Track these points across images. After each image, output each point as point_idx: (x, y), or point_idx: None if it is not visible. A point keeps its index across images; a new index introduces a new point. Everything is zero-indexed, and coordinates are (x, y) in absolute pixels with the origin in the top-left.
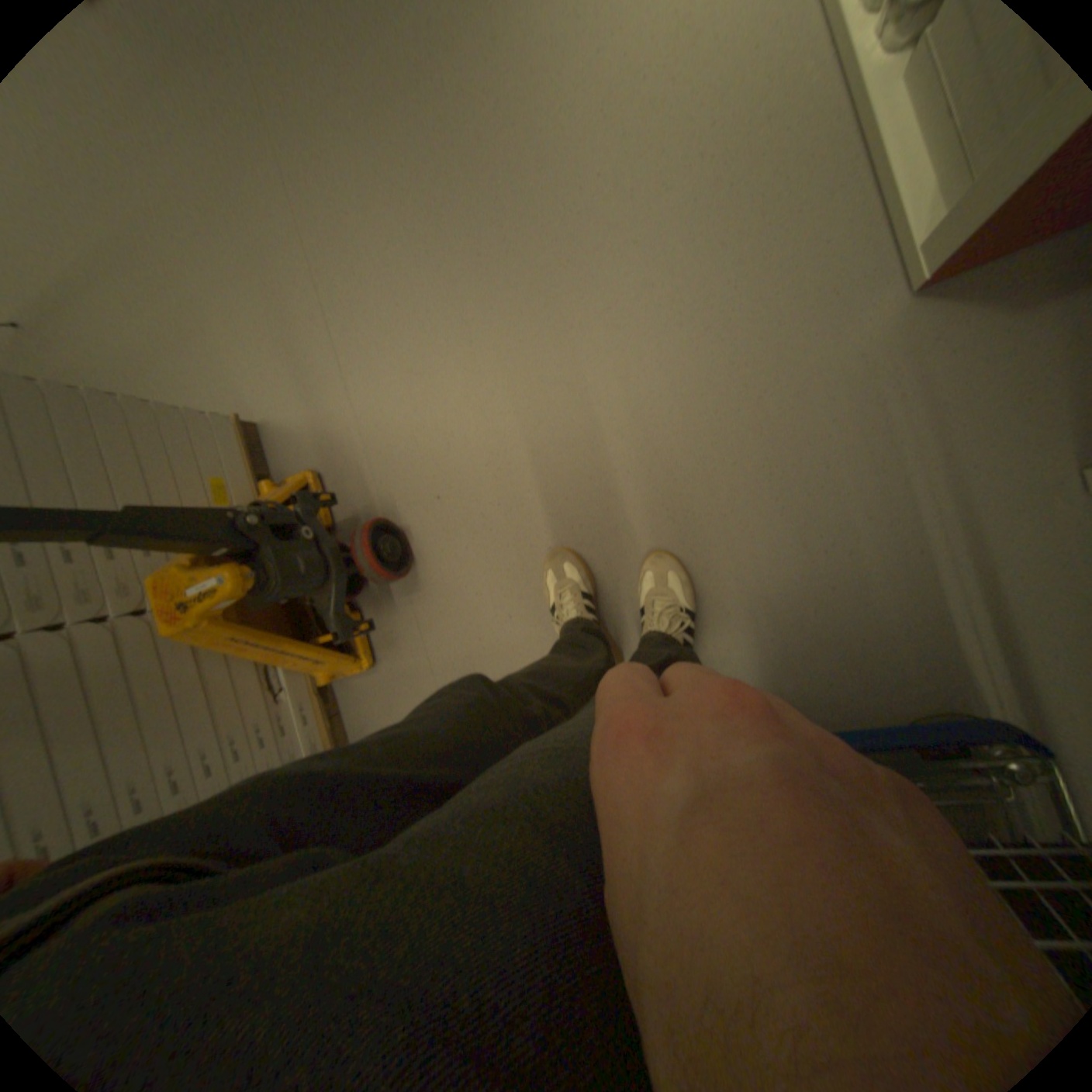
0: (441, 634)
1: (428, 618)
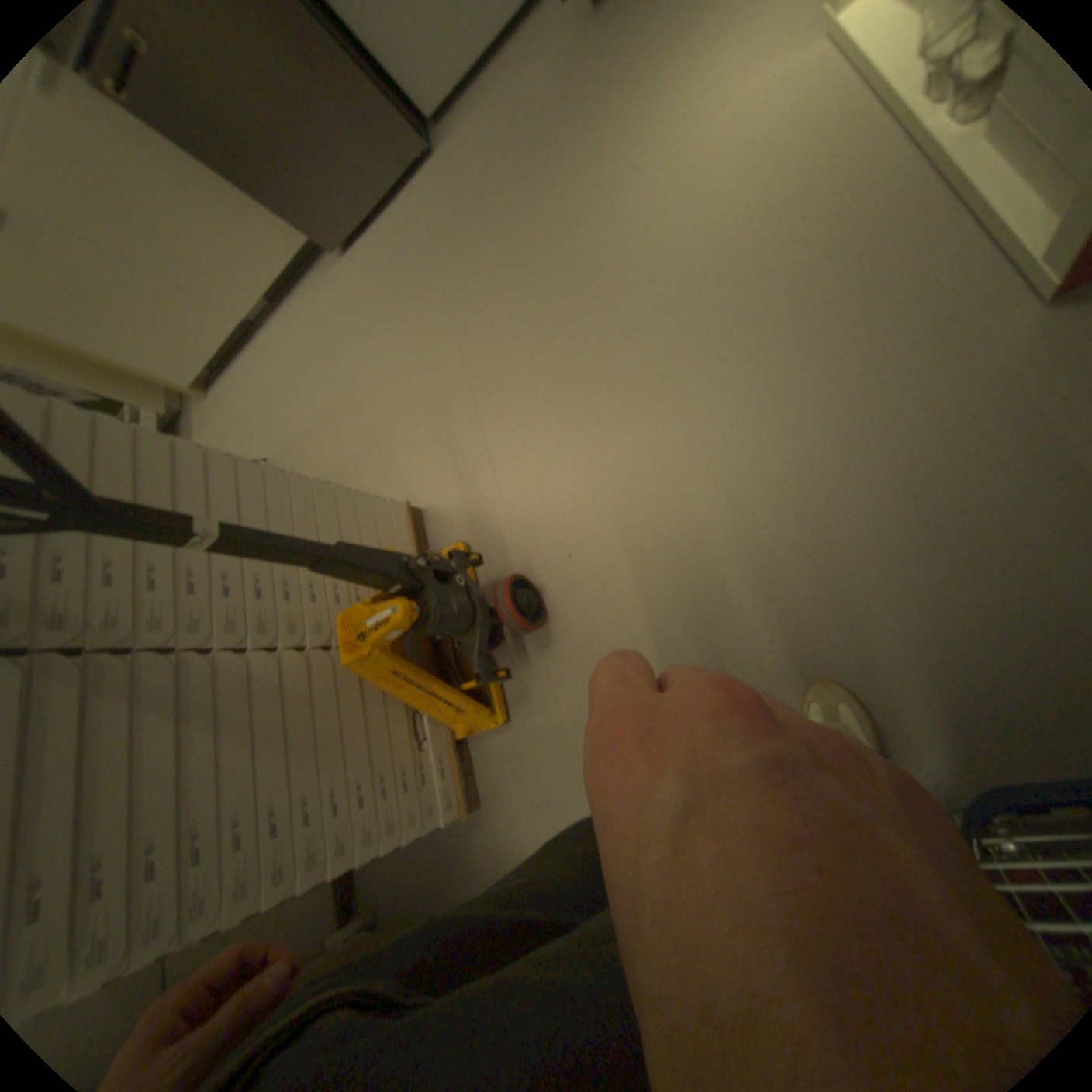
0: (572, 690)
1: (560, 673)
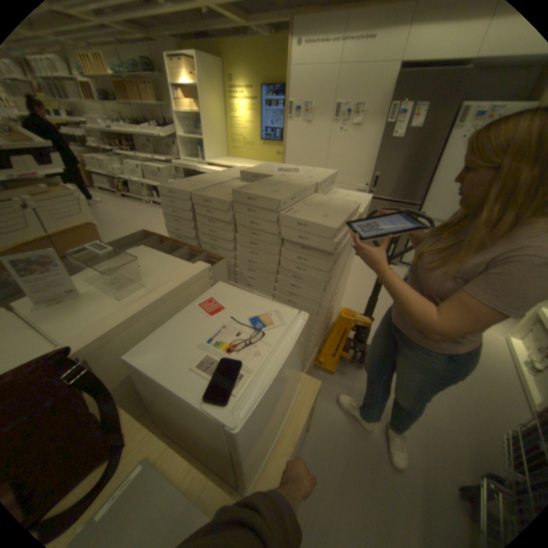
0: (360, 385)
1: (358, 379)
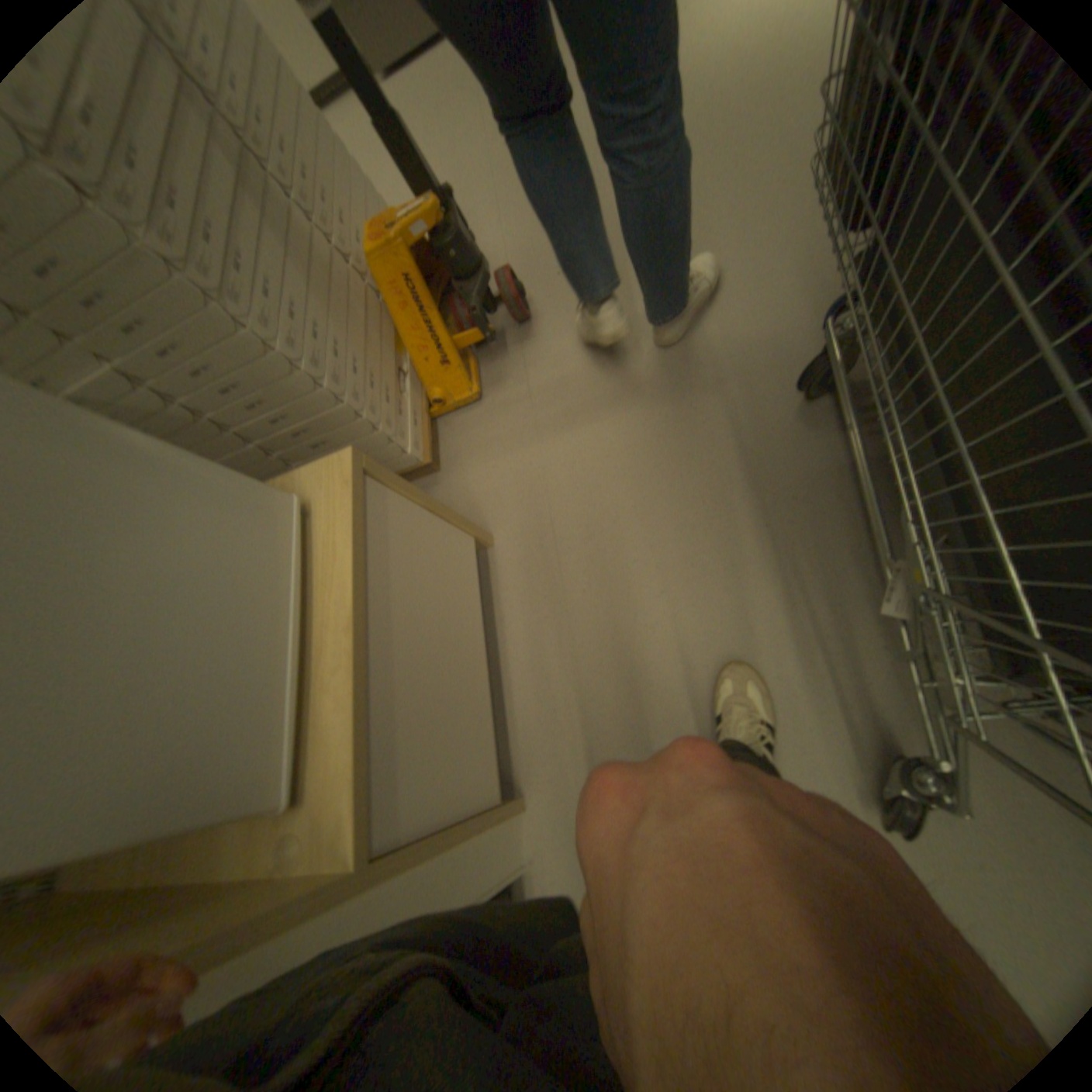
0: (542, 365)
1: (533, 356)
